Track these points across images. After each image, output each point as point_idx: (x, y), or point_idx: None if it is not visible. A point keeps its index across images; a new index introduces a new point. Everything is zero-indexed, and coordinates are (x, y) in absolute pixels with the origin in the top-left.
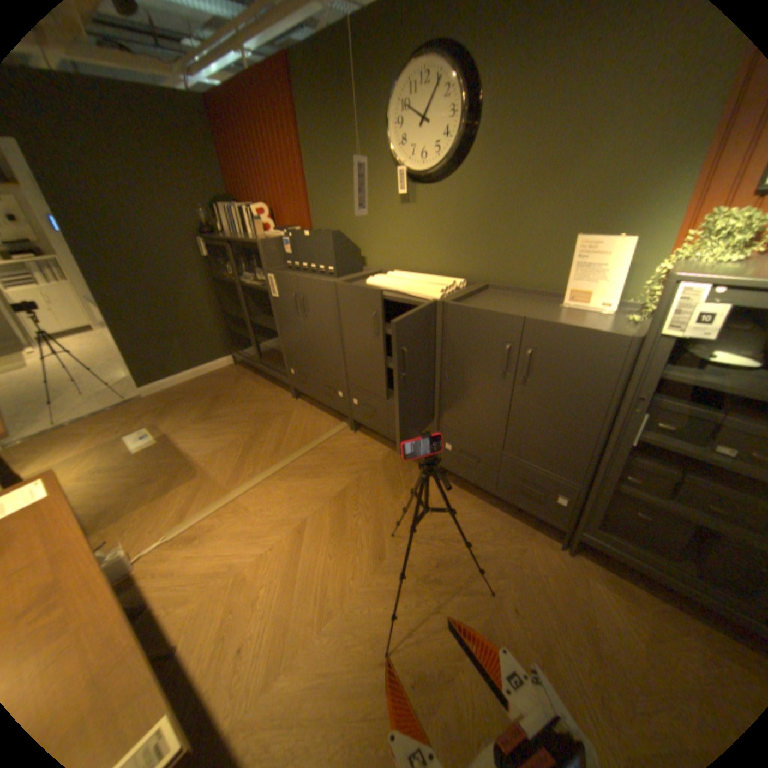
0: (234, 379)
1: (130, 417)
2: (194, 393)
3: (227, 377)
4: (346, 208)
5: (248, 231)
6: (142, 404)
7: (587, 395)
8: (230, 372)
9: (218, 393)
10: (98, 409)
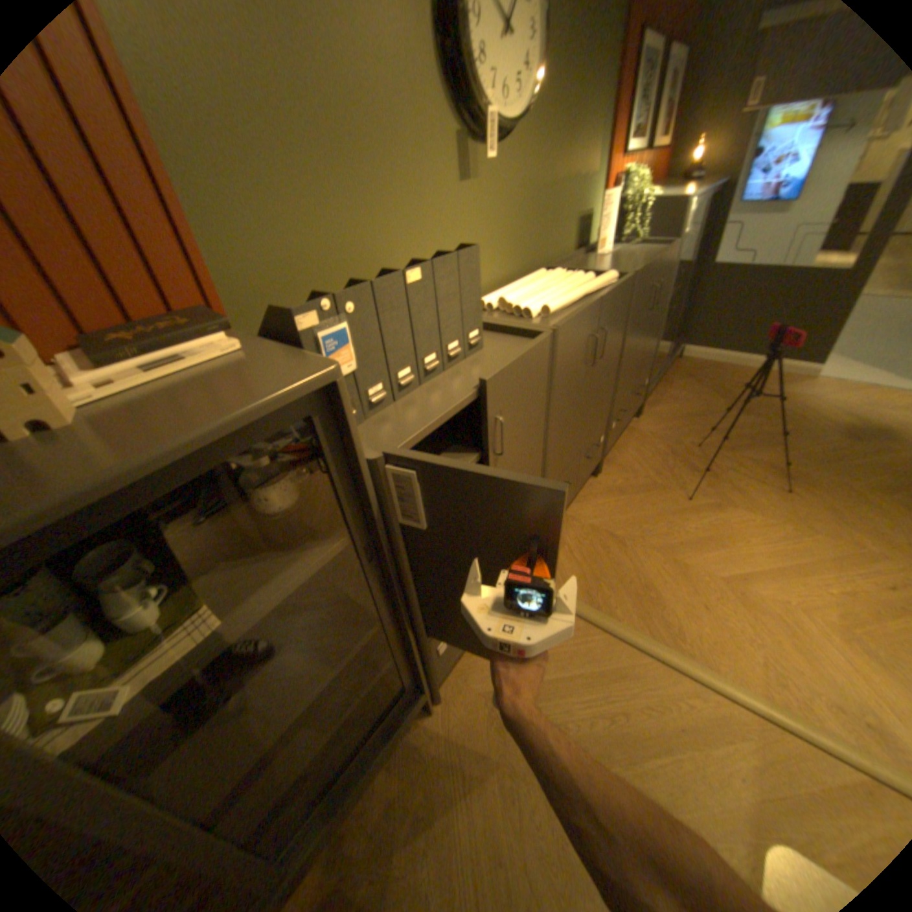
0: None
1: None
2: None
3: None
4: (346, 207)
5: None
6: None
7: (665, 294)
8: None
9: None
10: None
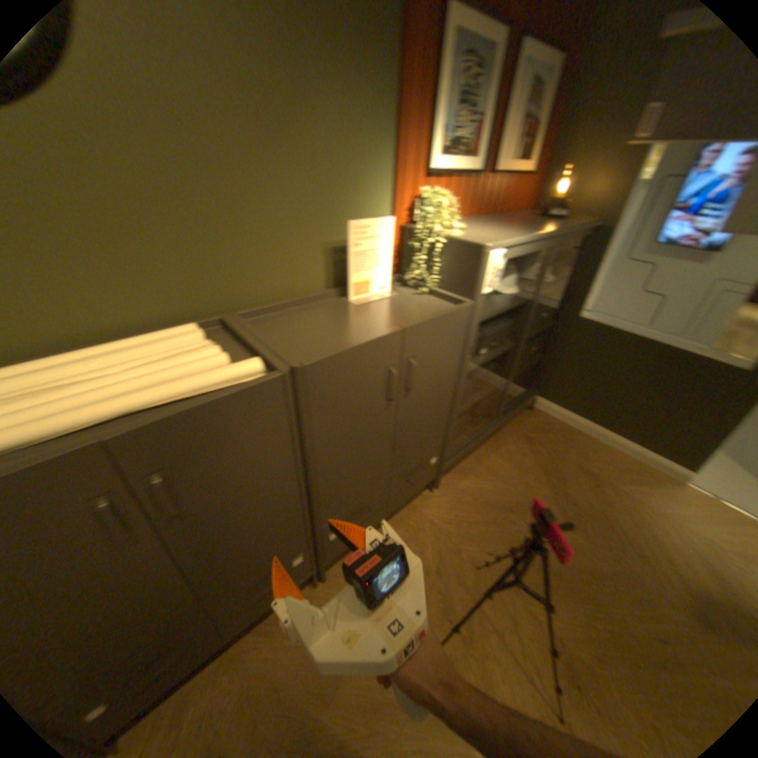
0: None
1: None
2: None
3: None
4: None
5: None
6: None
7: (448, 369)
8: None
9: None
10: None
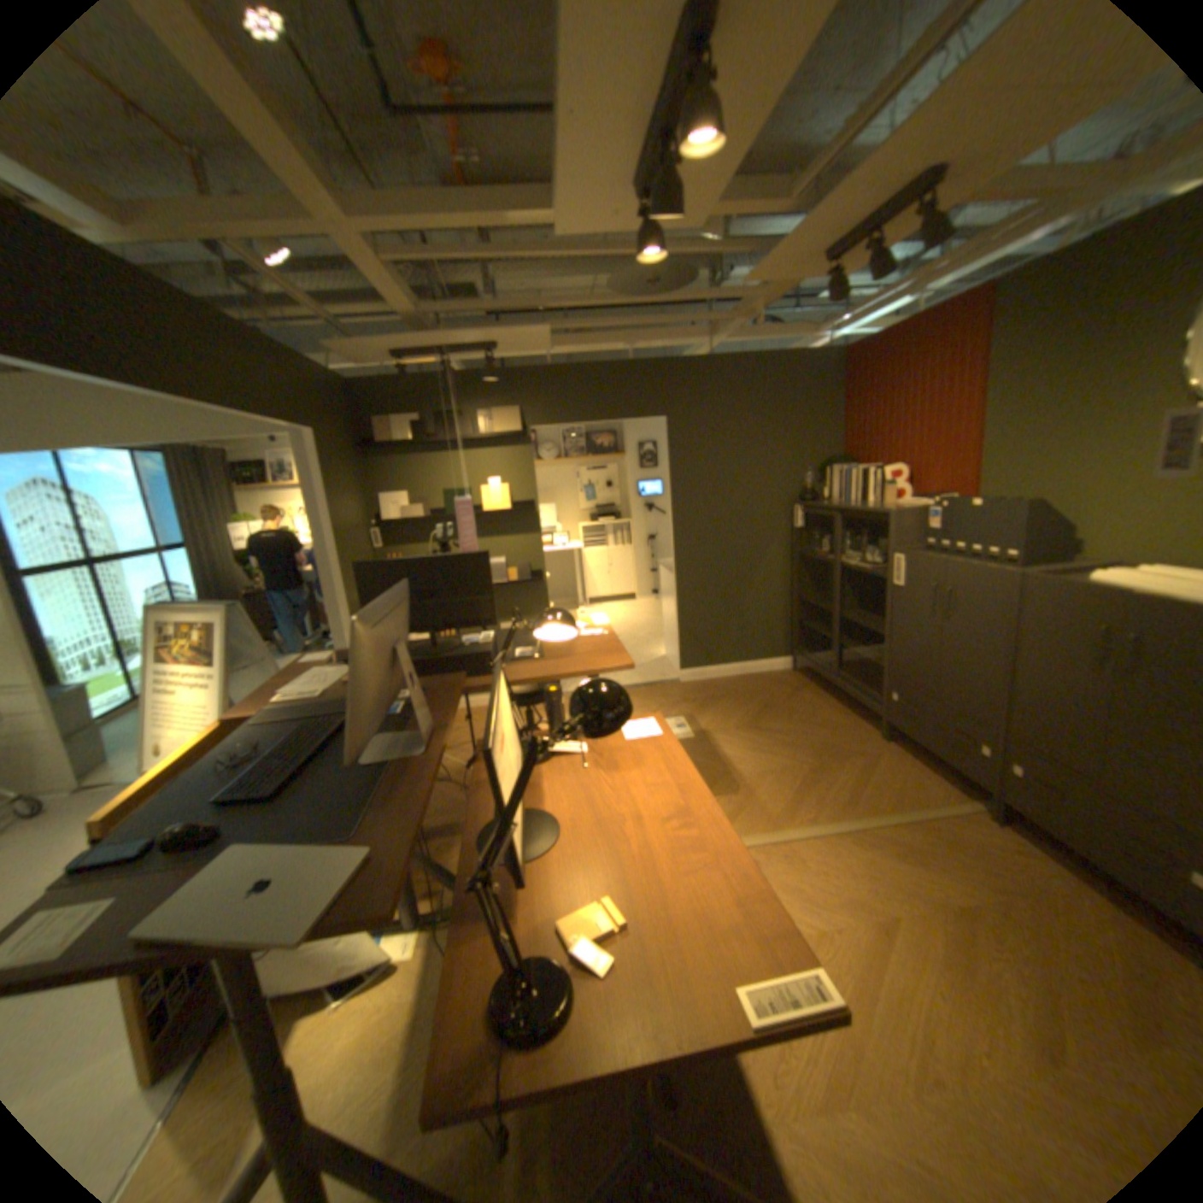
0: (791, 690)
1: (667, 701)
2: (739, 694)
3: (782, 685)
4: (1056, 467)
5: (867, 498)
6: (679, 690)
7: None
8: (786, 680)
9: (769, 701)
10: (637, 683)
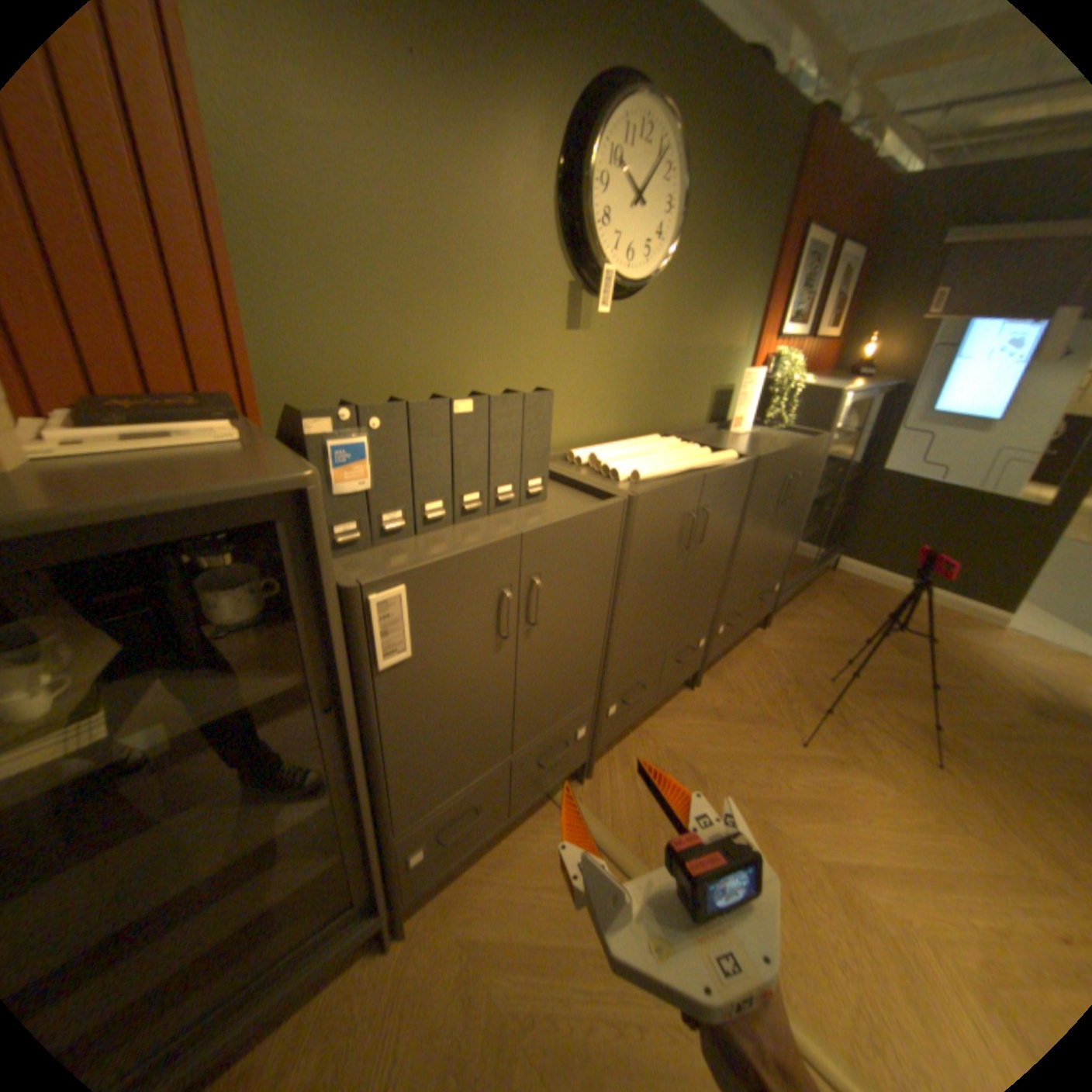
0: None
1: None
2: None
3: None
4: (425, 331)
5: None
6: None
7: (806, 490)
8: None
9: None
10: None
